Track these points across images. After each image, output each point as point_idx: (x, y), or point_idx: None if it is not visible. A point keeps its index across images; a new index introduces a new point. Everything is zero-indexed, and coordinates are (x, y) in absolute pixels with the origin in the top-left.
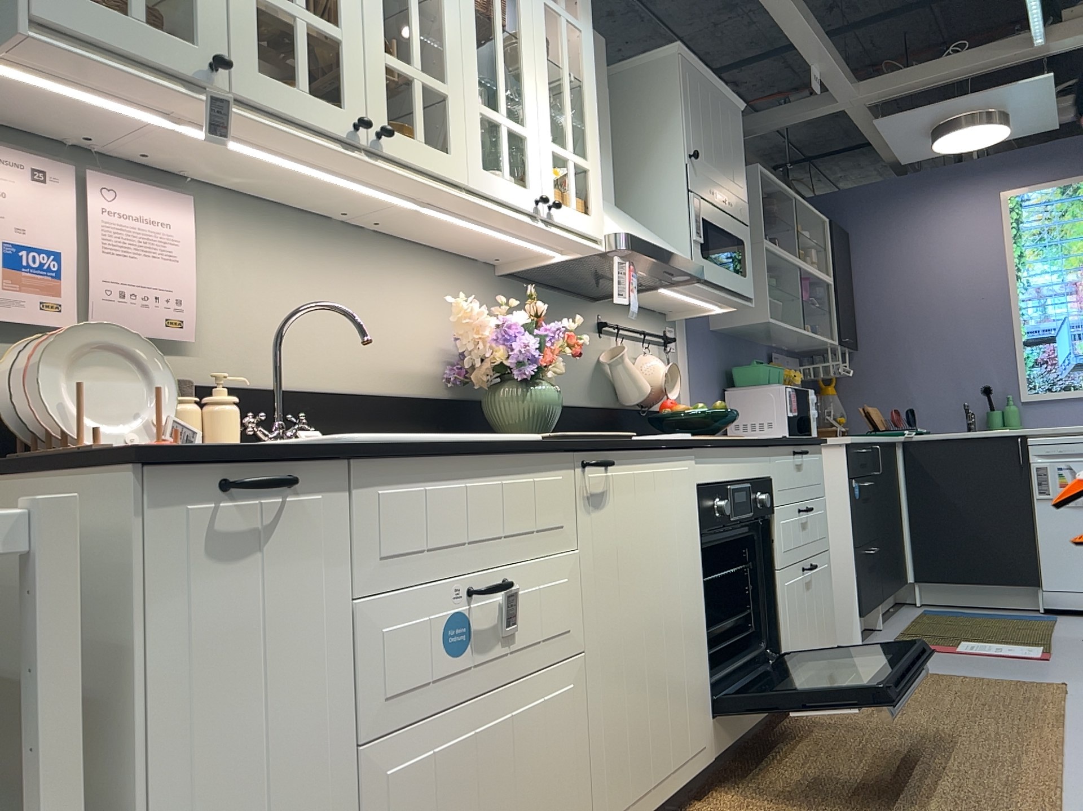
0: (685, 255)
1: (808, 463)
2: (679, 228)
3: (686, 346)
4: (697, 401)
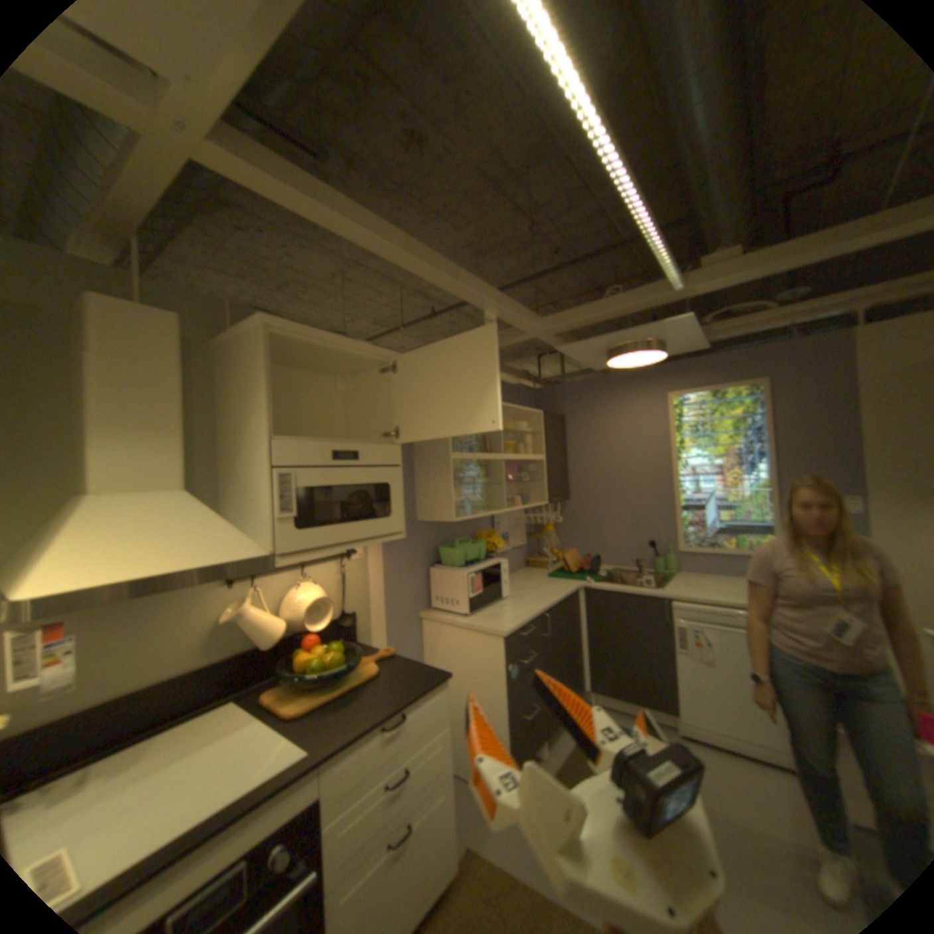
0: (243, 549)
1: (413, 722)
2: (265, 505)
3: (378, 547)
4: (390, 590)
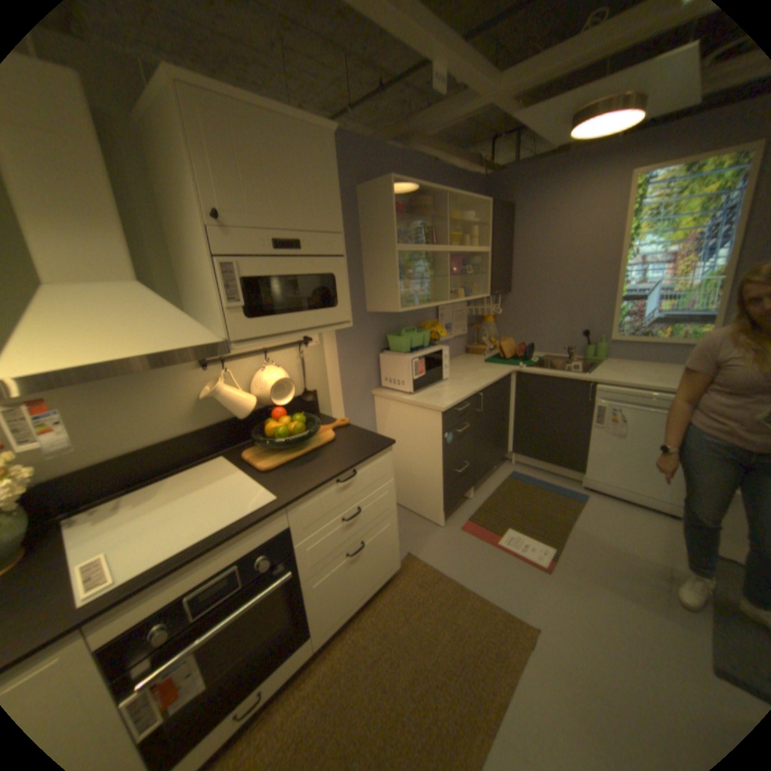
0: (195, 335)
1: (362, 475)
2: (211, 294)
3: (331, 335)
4: (344, 372)
